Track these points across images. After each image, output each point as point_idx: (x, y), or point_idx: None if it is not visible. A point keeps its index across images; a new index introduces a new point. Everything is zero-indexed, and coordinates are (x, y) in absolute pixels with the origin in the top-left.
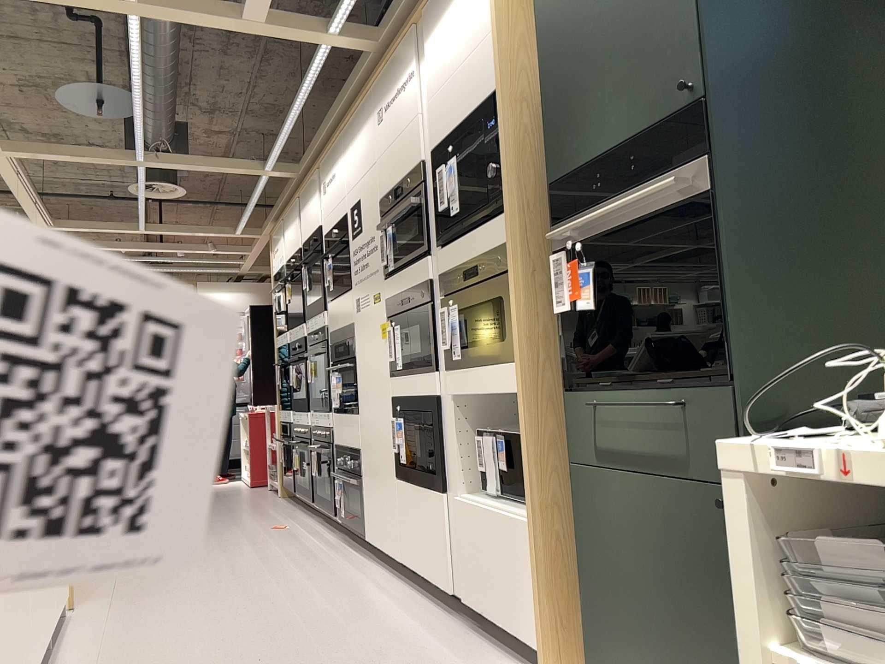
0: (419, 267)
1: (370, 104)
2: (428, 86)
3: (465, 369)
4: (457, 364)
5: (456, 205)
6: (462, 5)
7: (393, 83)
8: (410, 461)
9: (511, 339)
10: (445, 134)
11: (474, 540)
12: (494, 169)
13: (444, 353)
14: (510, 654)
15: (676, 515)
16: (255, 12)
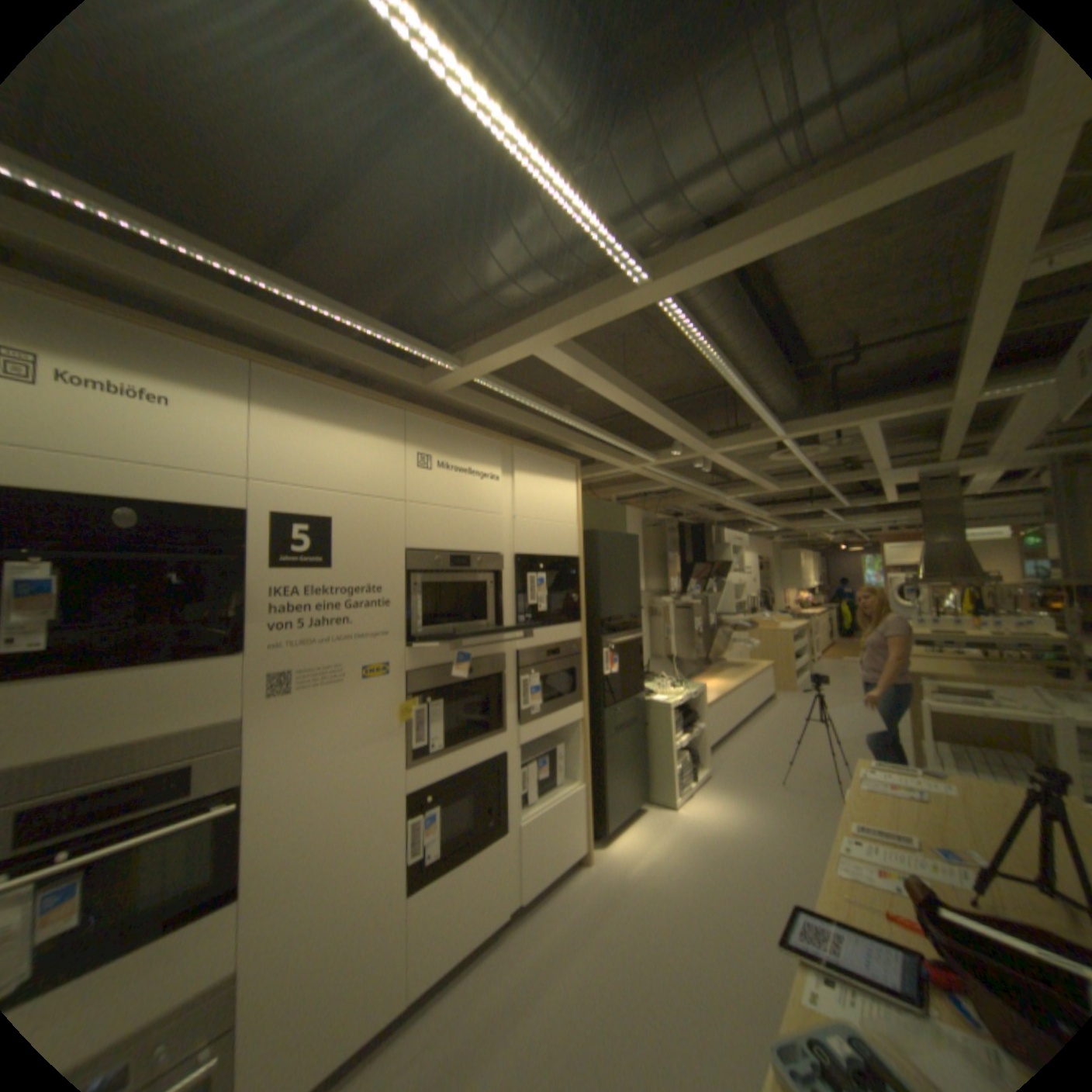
0: (487, 642)
1: (395, 426)
2: (516, 505)
3: (538, 719)
4: (531, 718)
5: (541, 606)
6: (554, 488)
7: (460, 455)
8: (445, 849)
9: (575, 691)
10: (532, 552)
11: (538, 842)
12: (571, 597)
13: (509, 714)
14: (556, 893)
15: (630, 739)
16: (554, 358)
